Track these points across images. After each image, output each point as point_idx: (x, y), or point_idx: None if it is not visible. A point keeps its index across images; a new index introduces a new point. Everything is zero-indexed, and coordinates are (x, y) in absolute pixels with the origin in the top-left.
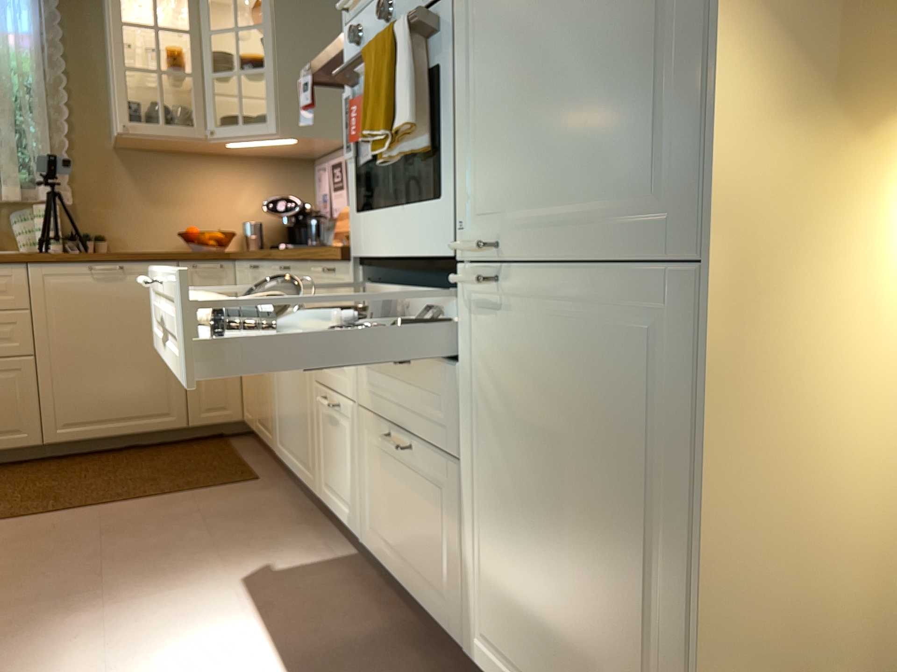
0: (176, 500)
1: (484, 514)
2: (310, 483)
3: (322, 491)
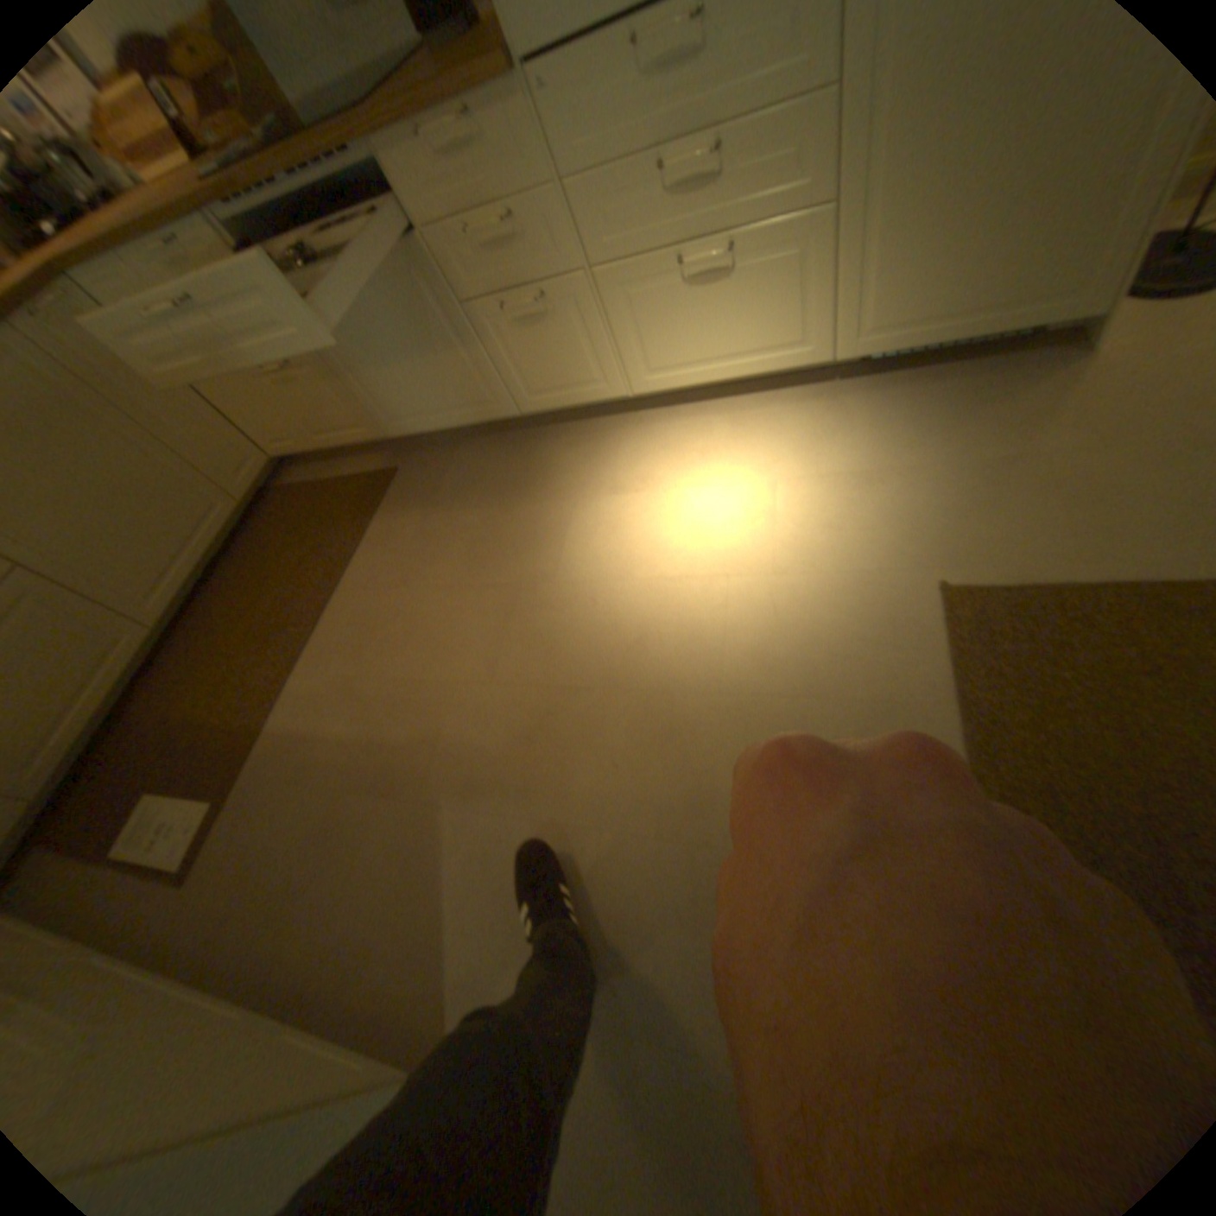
0: (380, 532)
1: (873, 225)
2: (492, 413)
3: (518, 407)
